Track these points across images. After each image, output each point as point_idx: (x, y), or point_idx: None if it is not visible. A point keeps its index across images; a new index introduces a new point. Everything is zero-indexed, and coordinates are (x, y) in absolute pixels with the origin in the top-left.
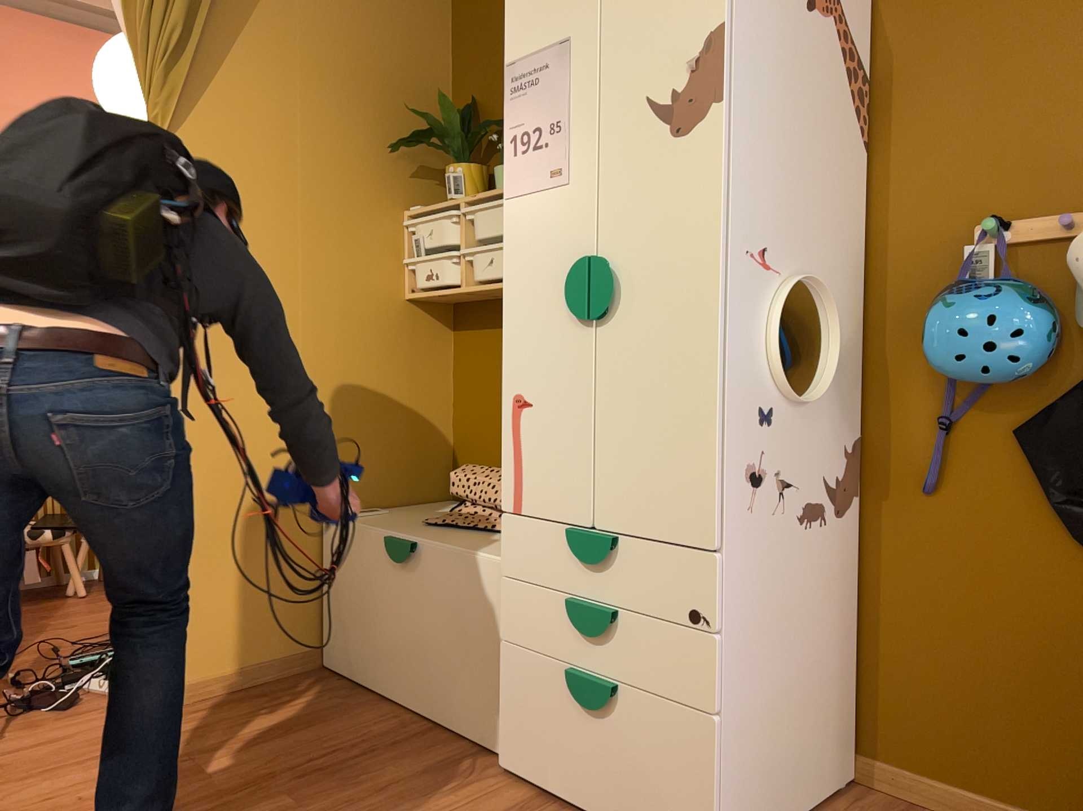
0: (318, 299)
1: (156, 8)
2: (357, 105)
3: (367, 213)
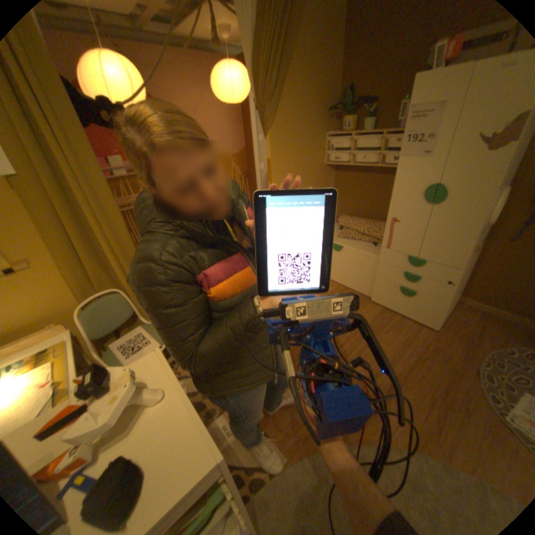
0: (305, 171)
1: (266, 77)
2: (315, 95)
3: (317, 137)
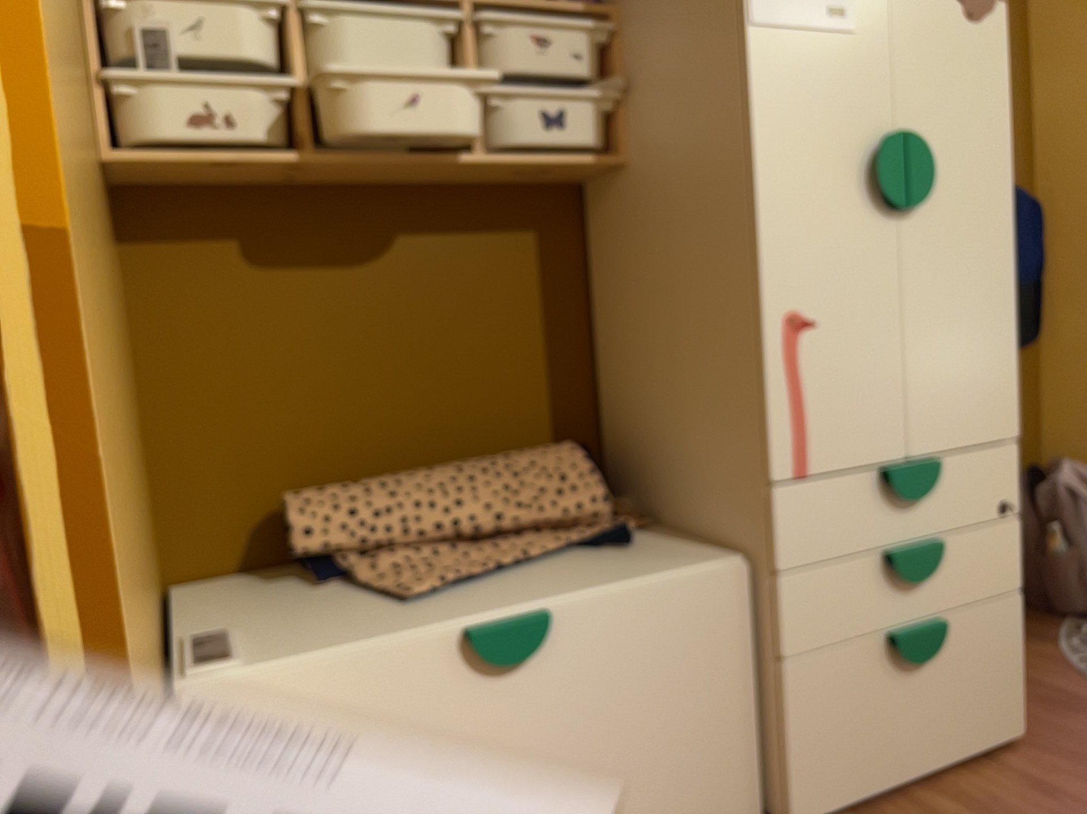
0: None
1: None
2: None
3: None
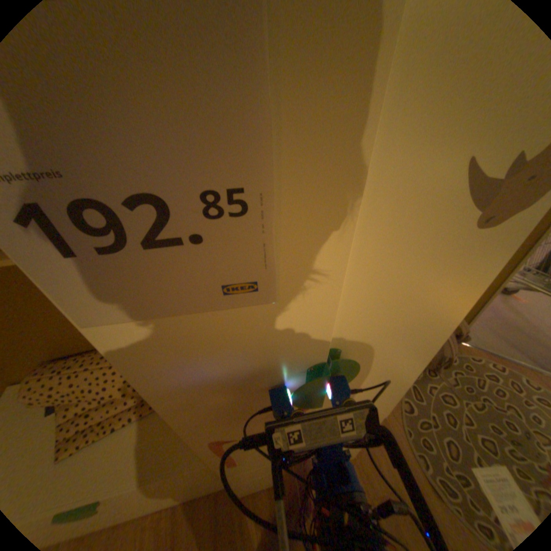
0: None
1: None
2: None
3: None
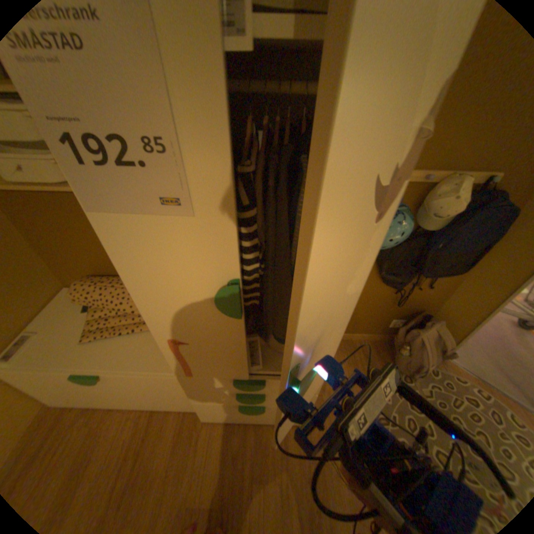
0: None
1: None
2: None
3: None
